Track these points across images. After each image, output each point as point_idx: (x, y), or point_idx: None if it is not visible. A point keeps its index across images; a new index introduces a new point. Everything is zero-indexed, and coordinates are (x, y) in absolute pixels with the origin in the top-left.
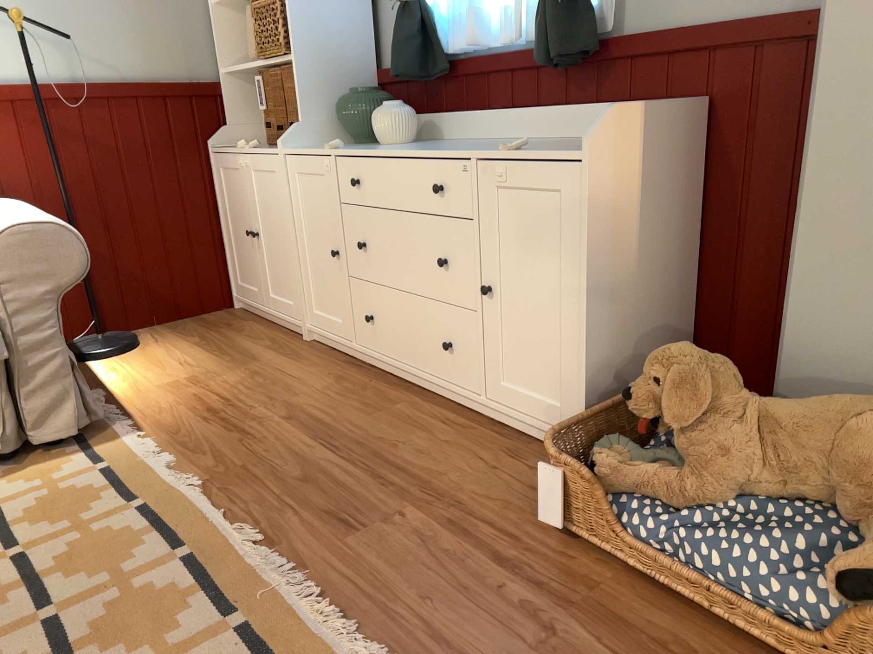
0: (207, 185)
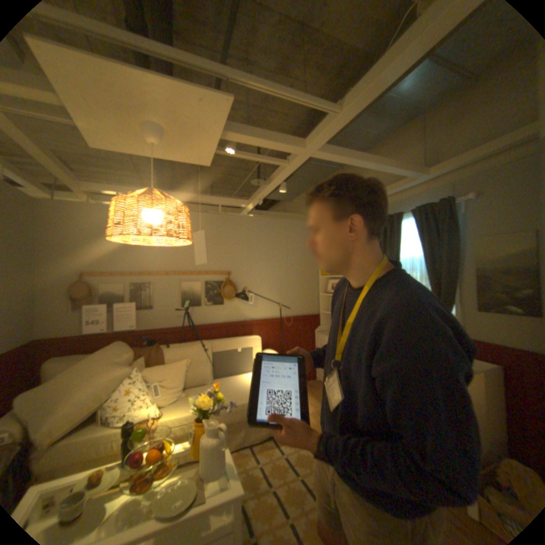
0: (313, 341)
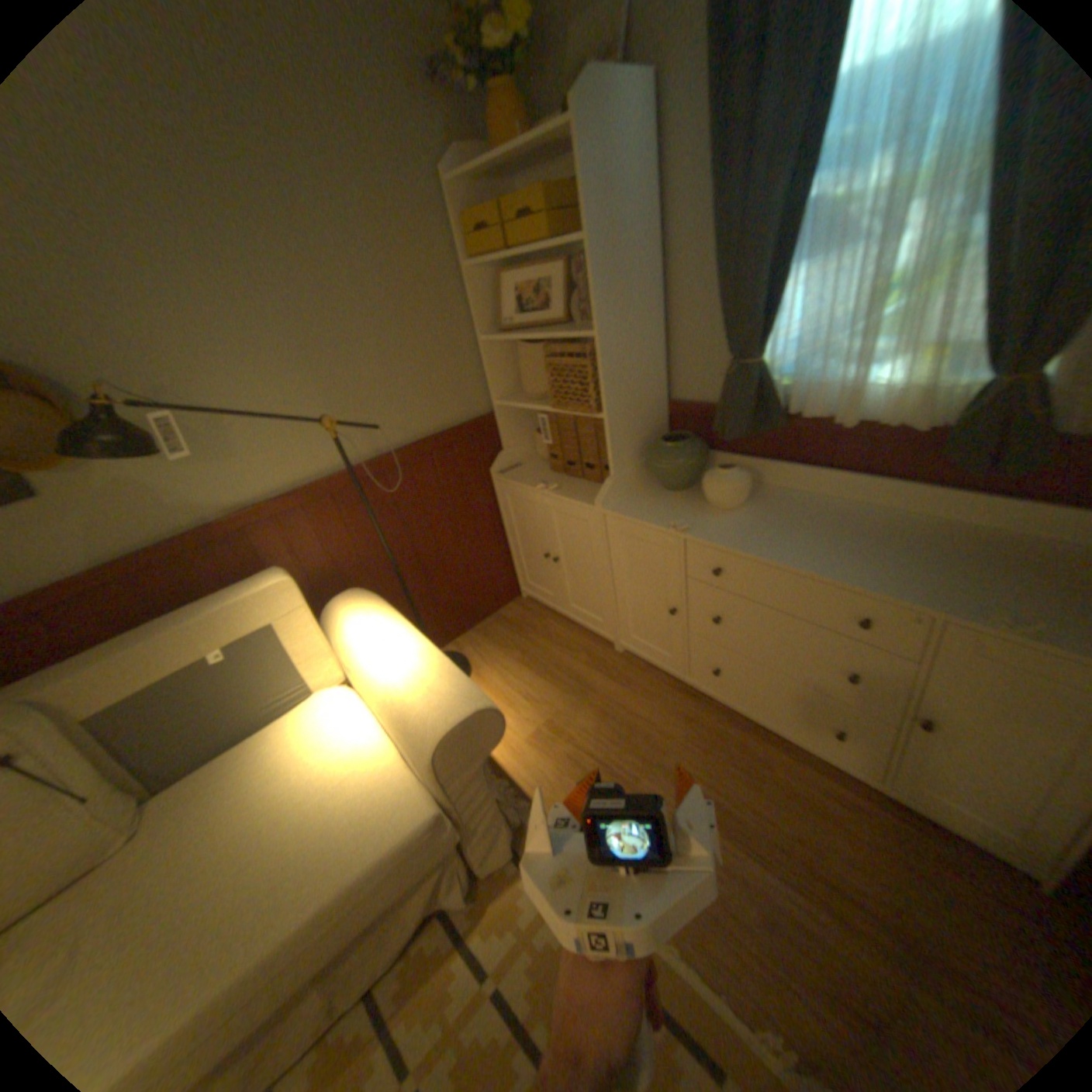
0: (492, 503)
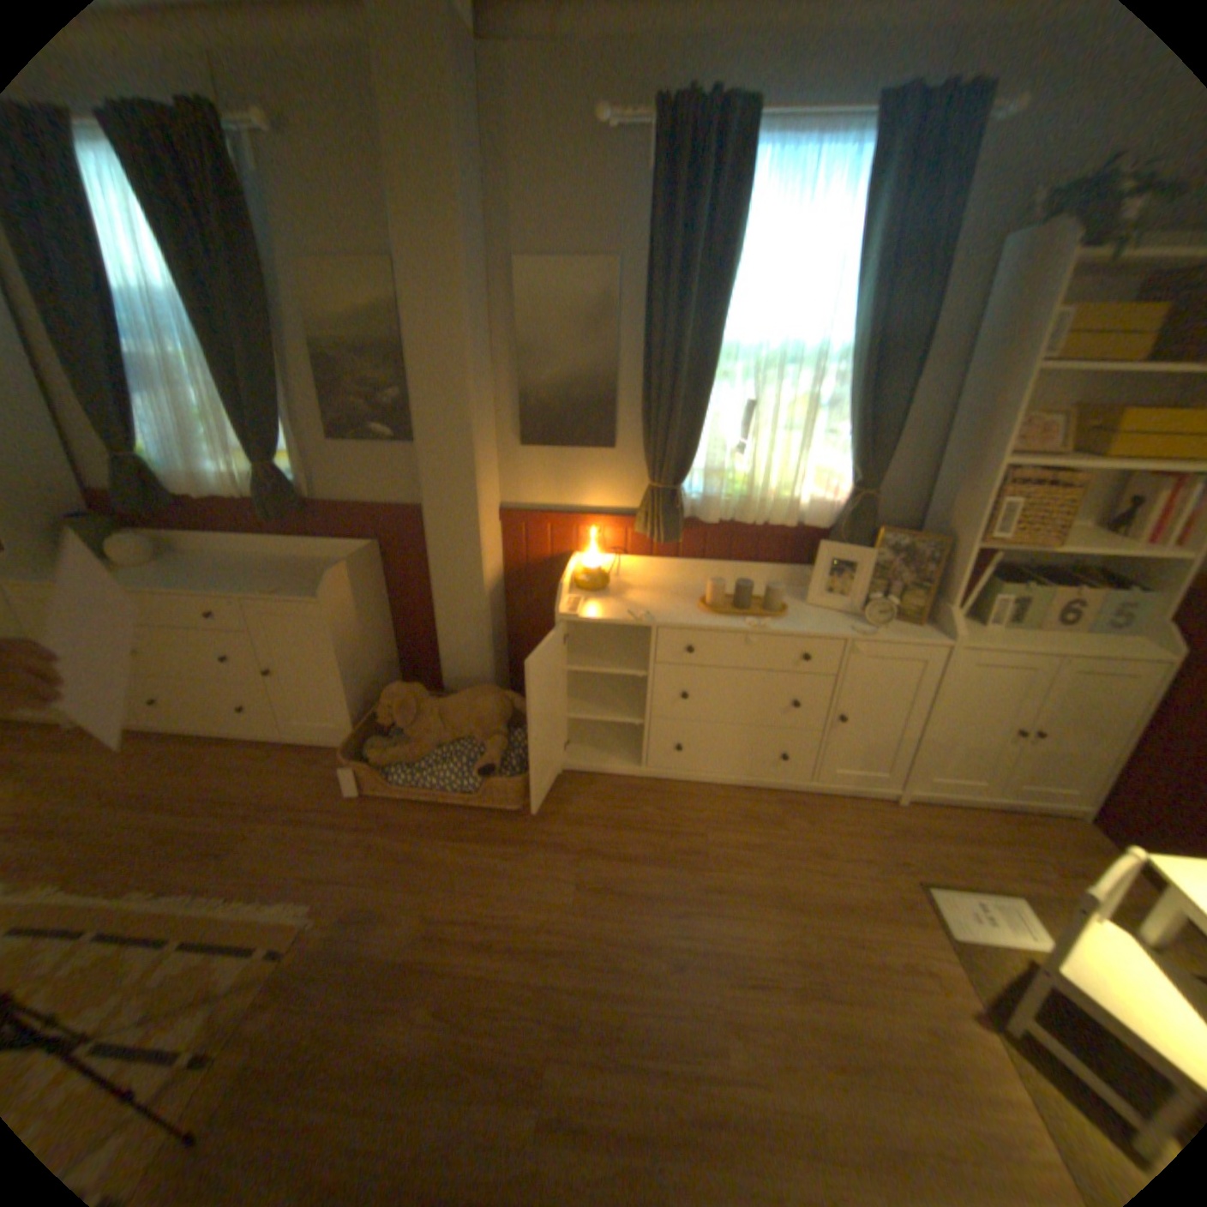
0: None
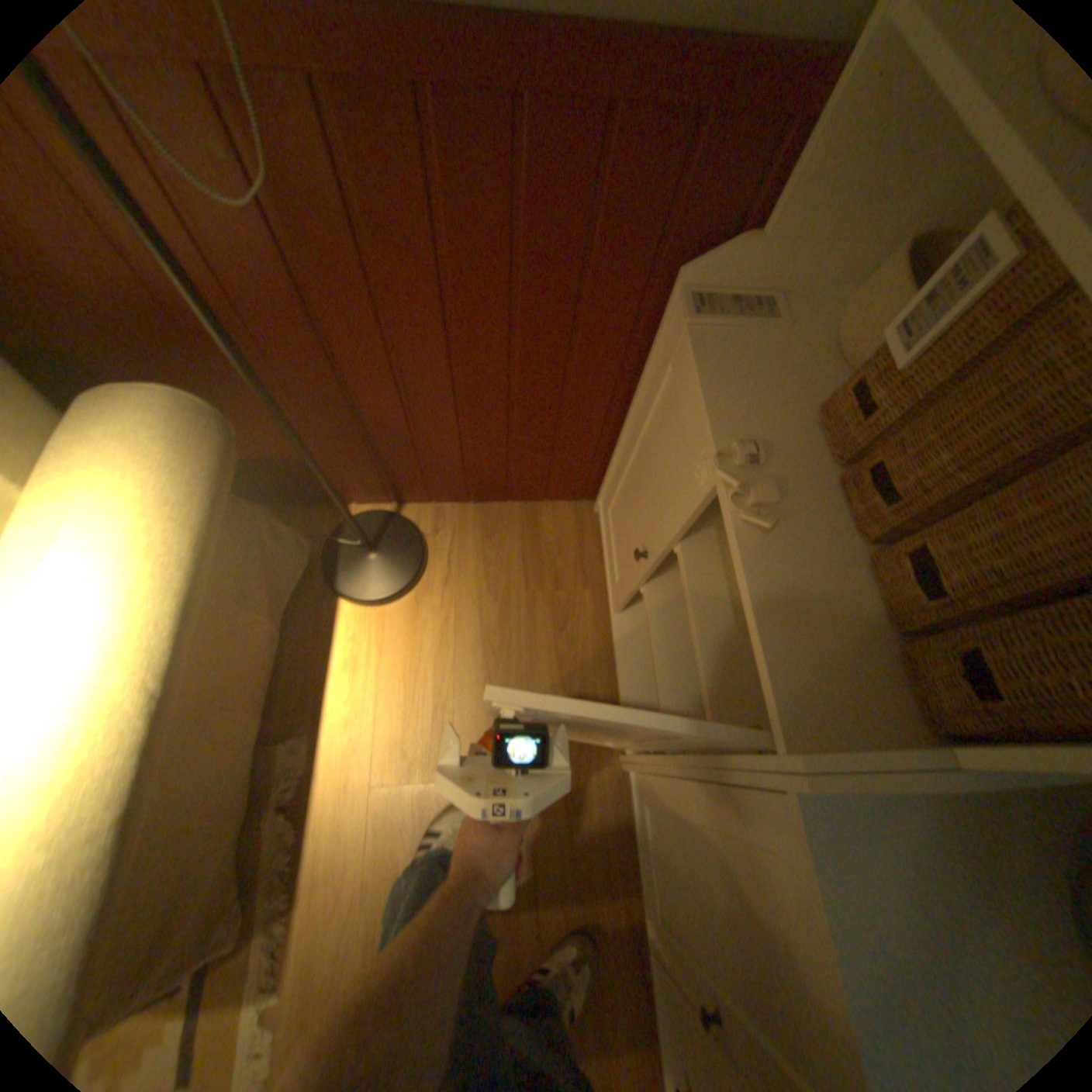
0: (636, 347)
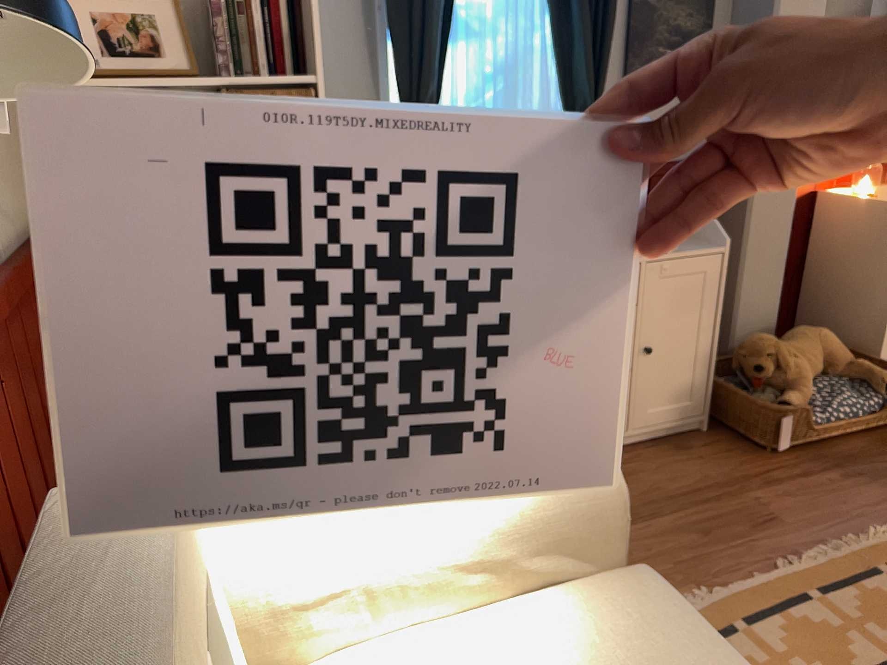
0: None
